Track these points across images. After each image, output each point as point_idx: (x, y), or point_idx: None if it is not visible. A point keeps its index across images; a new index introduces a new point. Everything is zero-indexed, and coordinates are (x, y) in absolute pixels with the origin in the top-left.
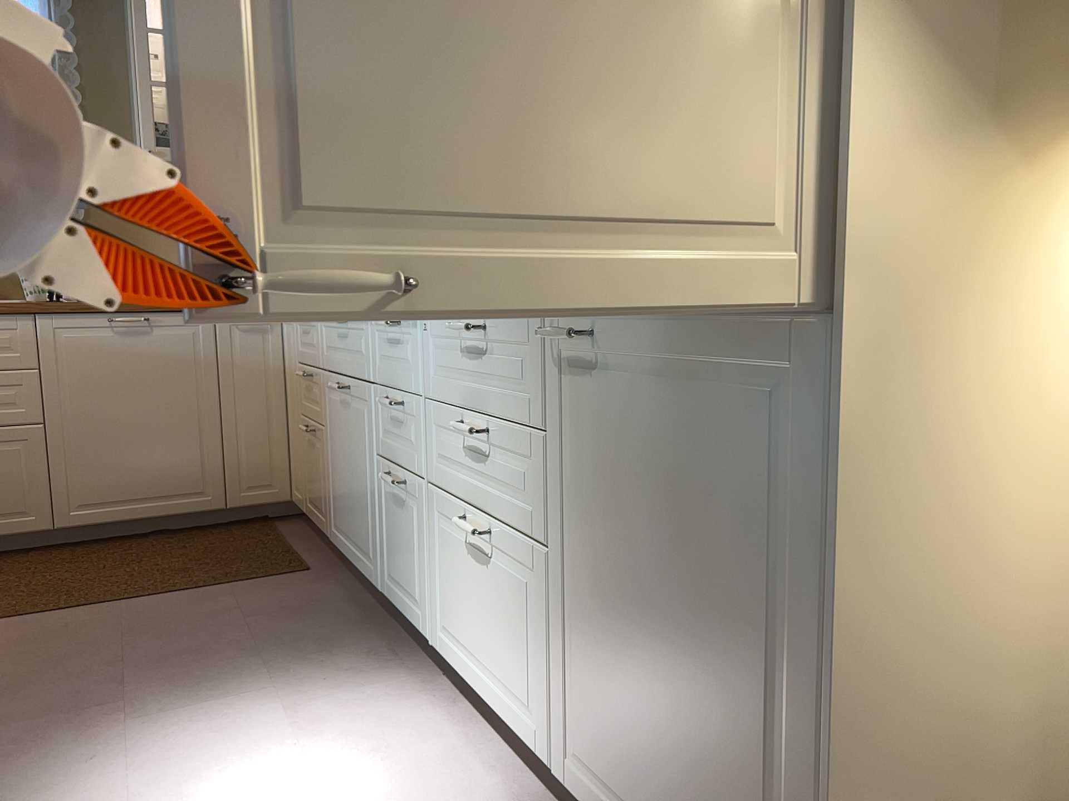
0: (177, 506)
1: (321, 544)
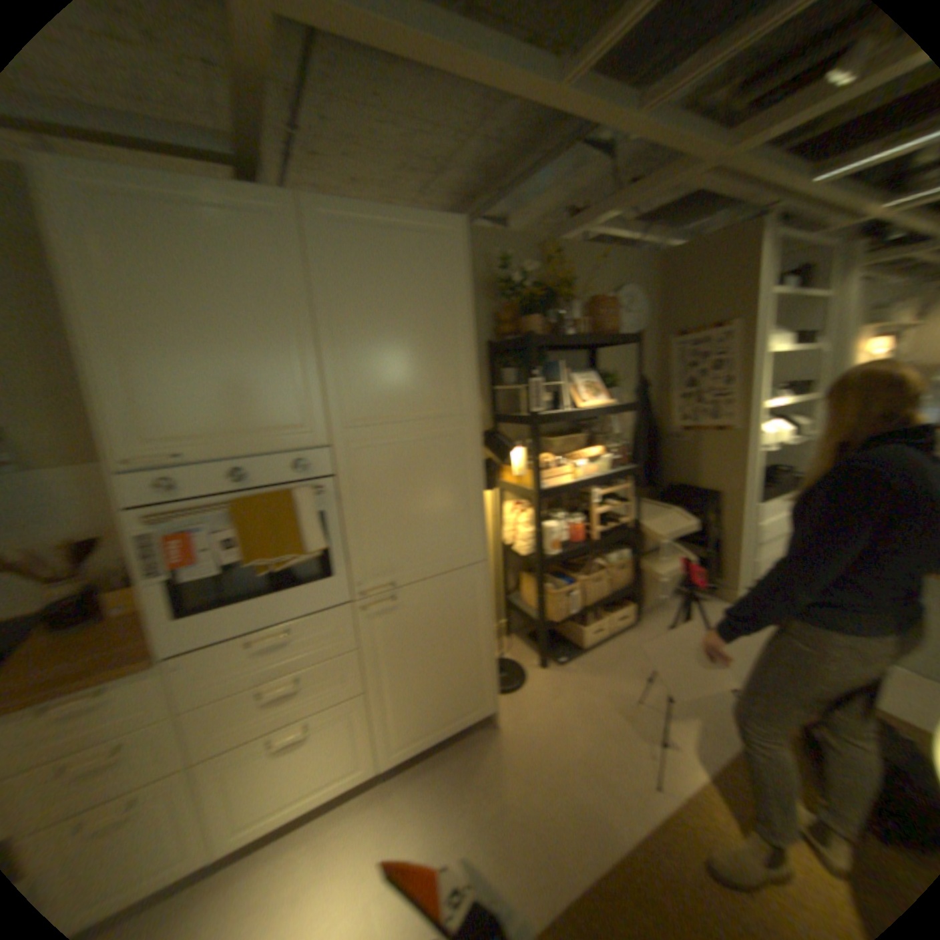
0: None
1: None
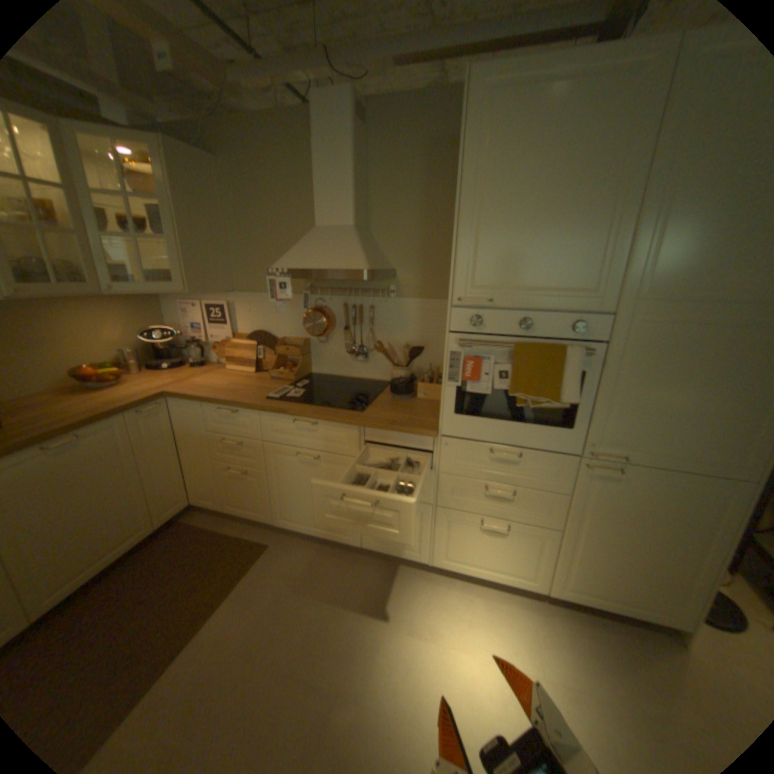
0: (123, 549)
1: (240, 525)
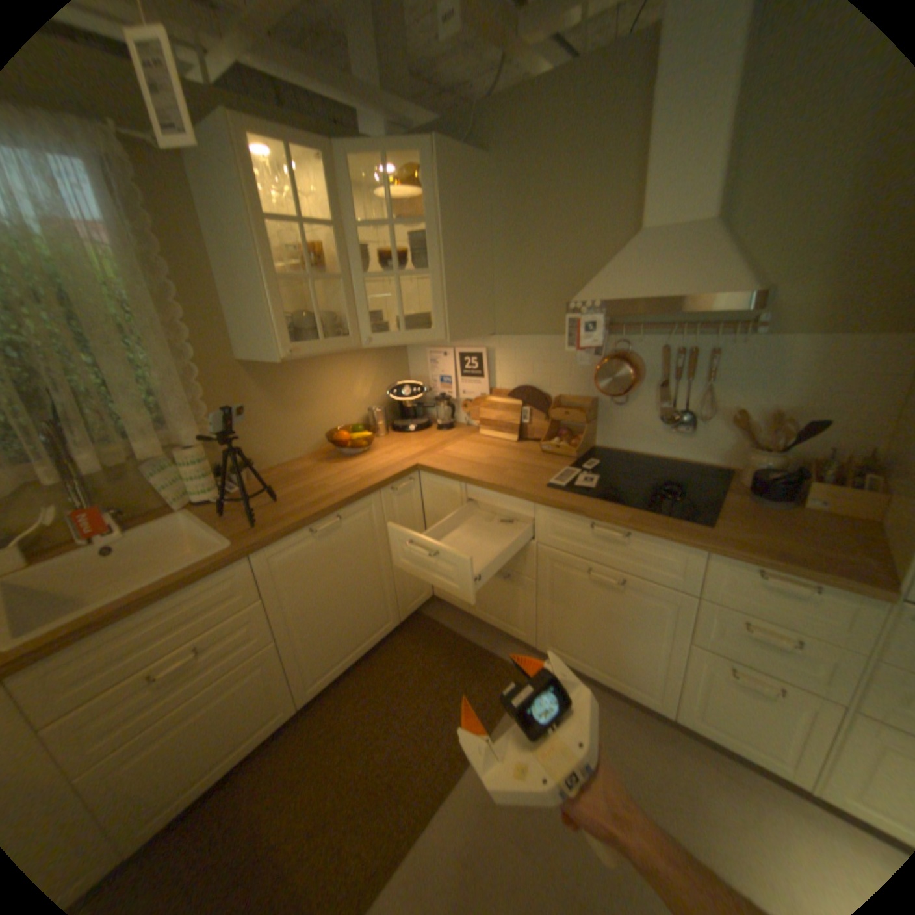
0: (374, 642)
1: (492, 634)
